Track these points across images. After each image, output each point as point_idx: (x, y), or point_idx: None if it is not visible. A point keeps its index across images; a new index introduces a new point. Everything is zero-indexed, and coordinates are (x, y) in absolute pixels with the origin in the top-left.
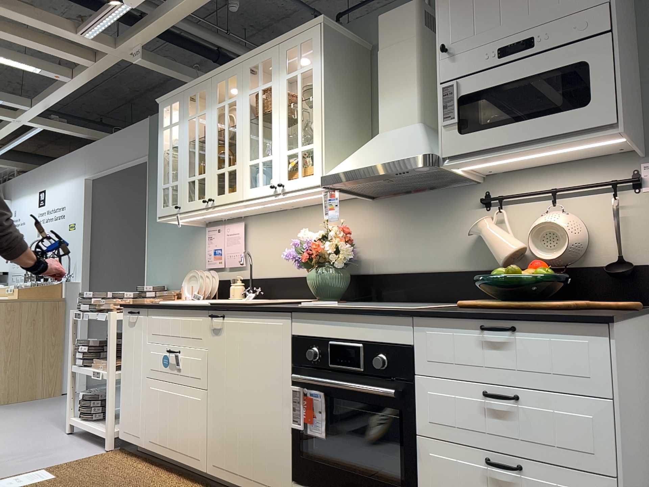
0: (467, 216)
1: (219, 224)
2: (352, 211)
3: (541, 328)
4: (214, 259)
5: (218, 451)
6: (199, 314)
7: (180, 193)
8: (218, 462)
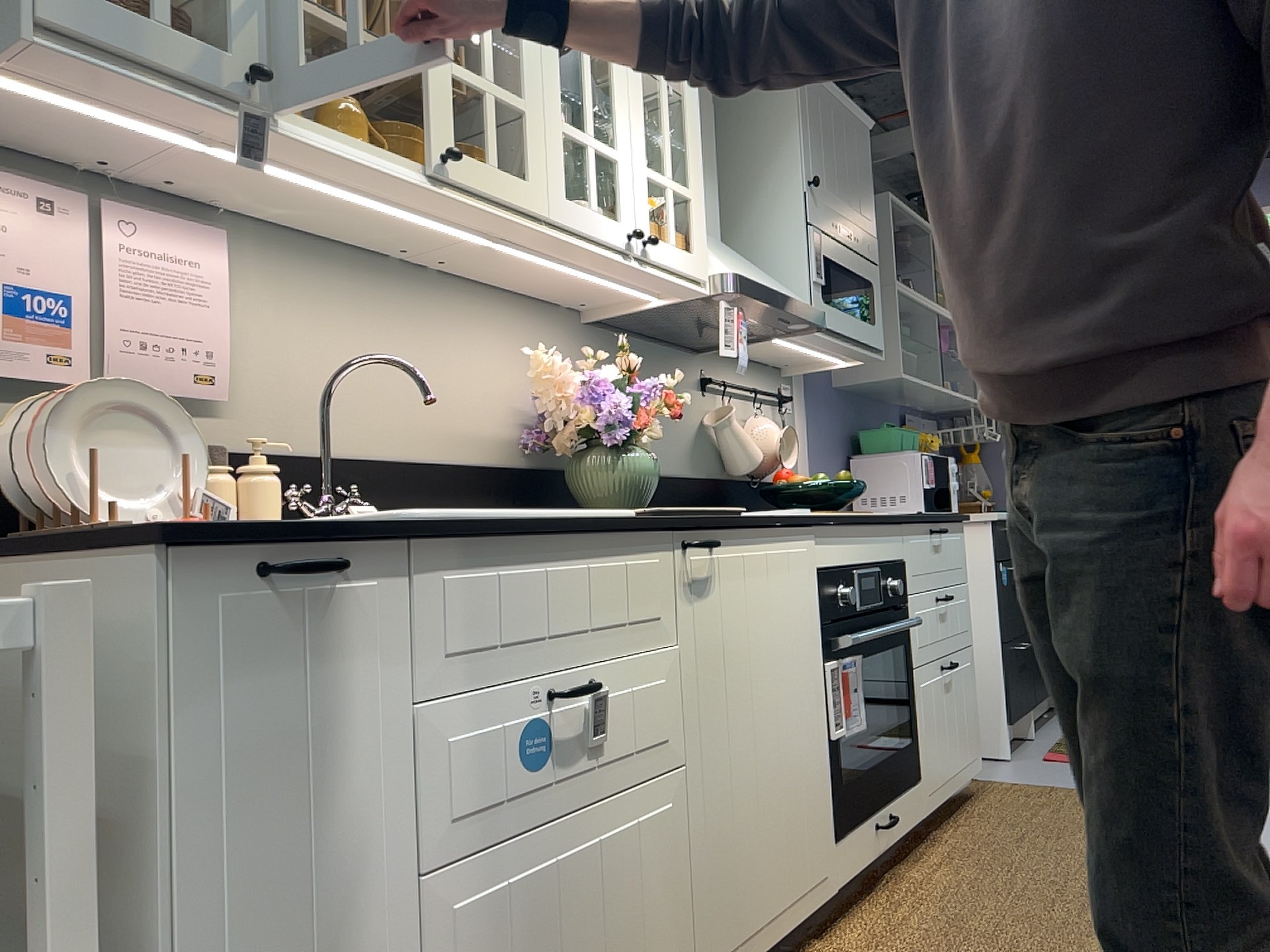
0: (692, 397)
1: (36, 174)
2: (552, 332)
3: (950, 528)
4: (15, 333)
5: (726, 909)
6: (650, 544)
7: (251, 13)
8: (727, 939)
